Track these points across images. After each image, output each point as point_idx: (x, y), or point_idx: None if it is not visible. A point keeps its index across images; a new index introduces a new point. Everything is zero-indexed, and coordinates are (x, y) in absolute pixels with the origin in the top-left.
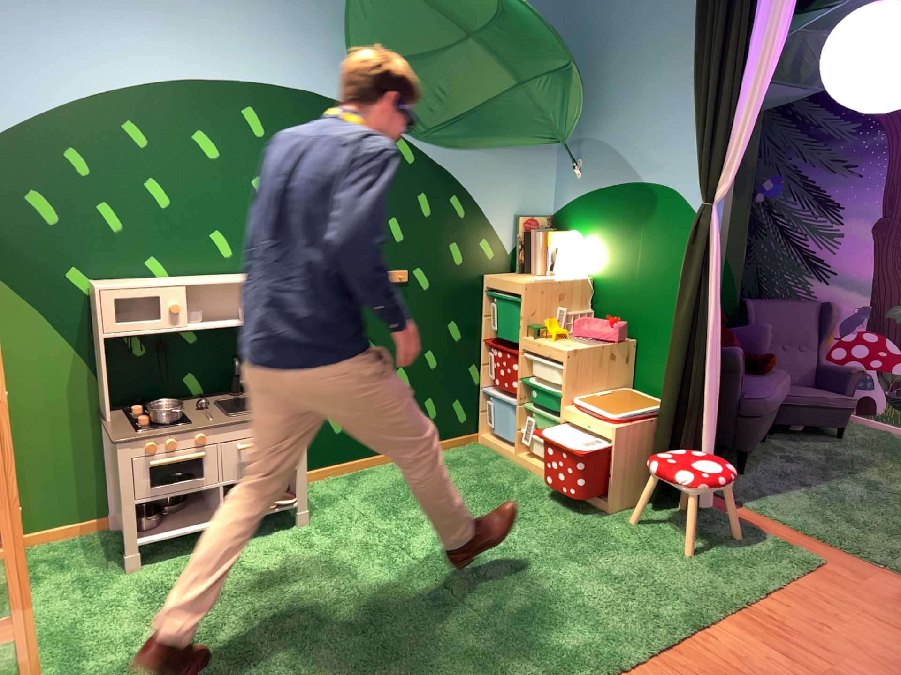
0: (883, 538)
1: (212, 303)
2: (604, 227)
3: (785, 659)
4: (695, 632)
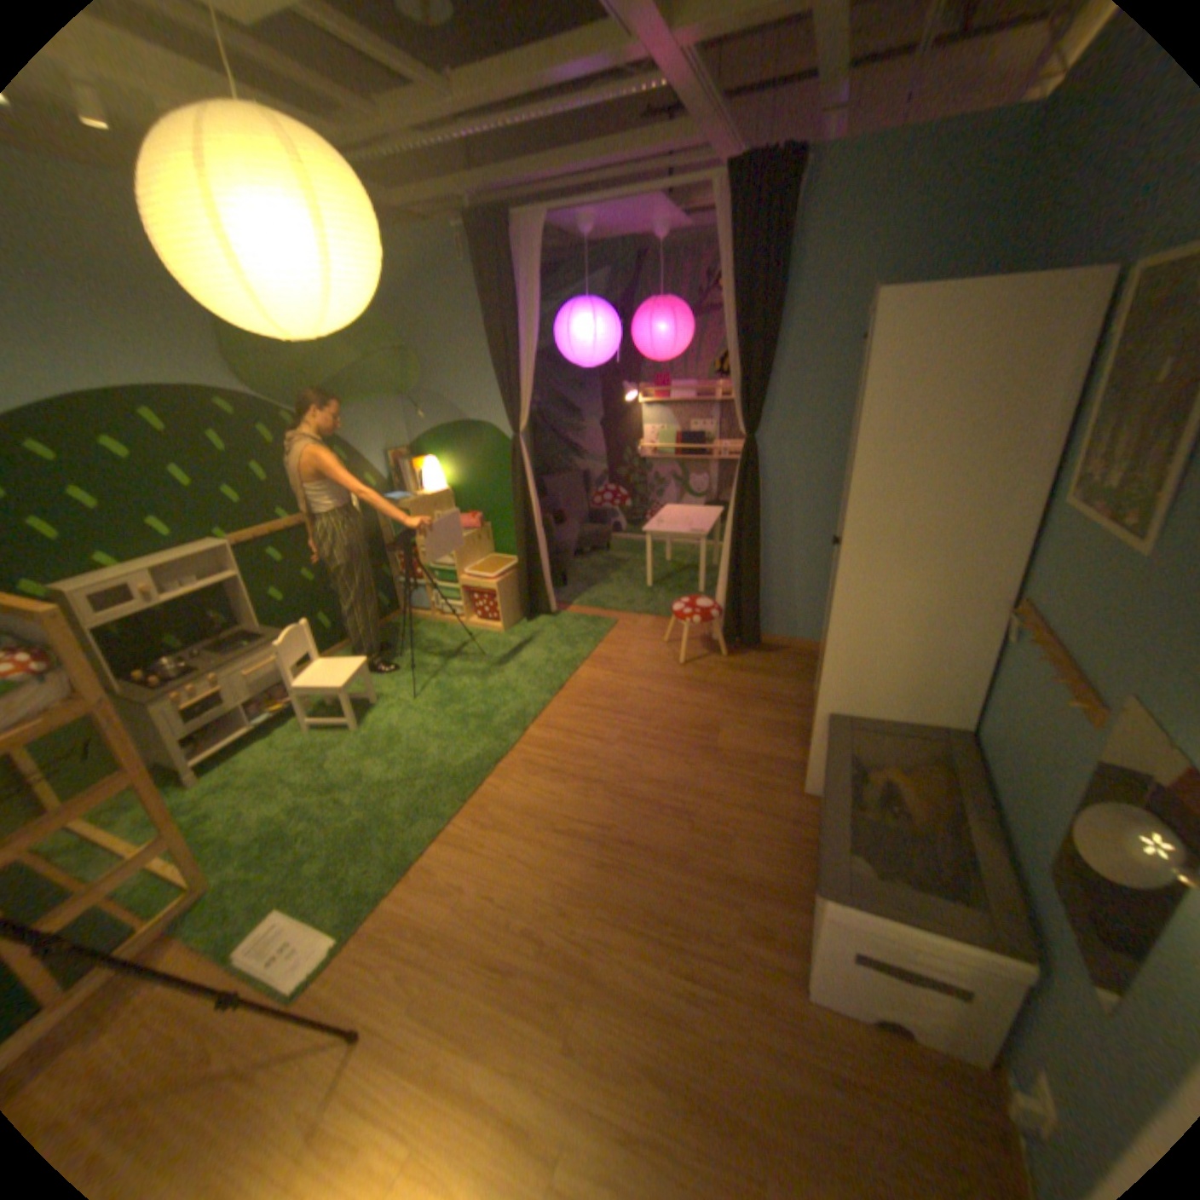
0: (640, 601)
1: (168, 578)
2: (450, 454)
3: (612, 674)
4: (569, 678)
